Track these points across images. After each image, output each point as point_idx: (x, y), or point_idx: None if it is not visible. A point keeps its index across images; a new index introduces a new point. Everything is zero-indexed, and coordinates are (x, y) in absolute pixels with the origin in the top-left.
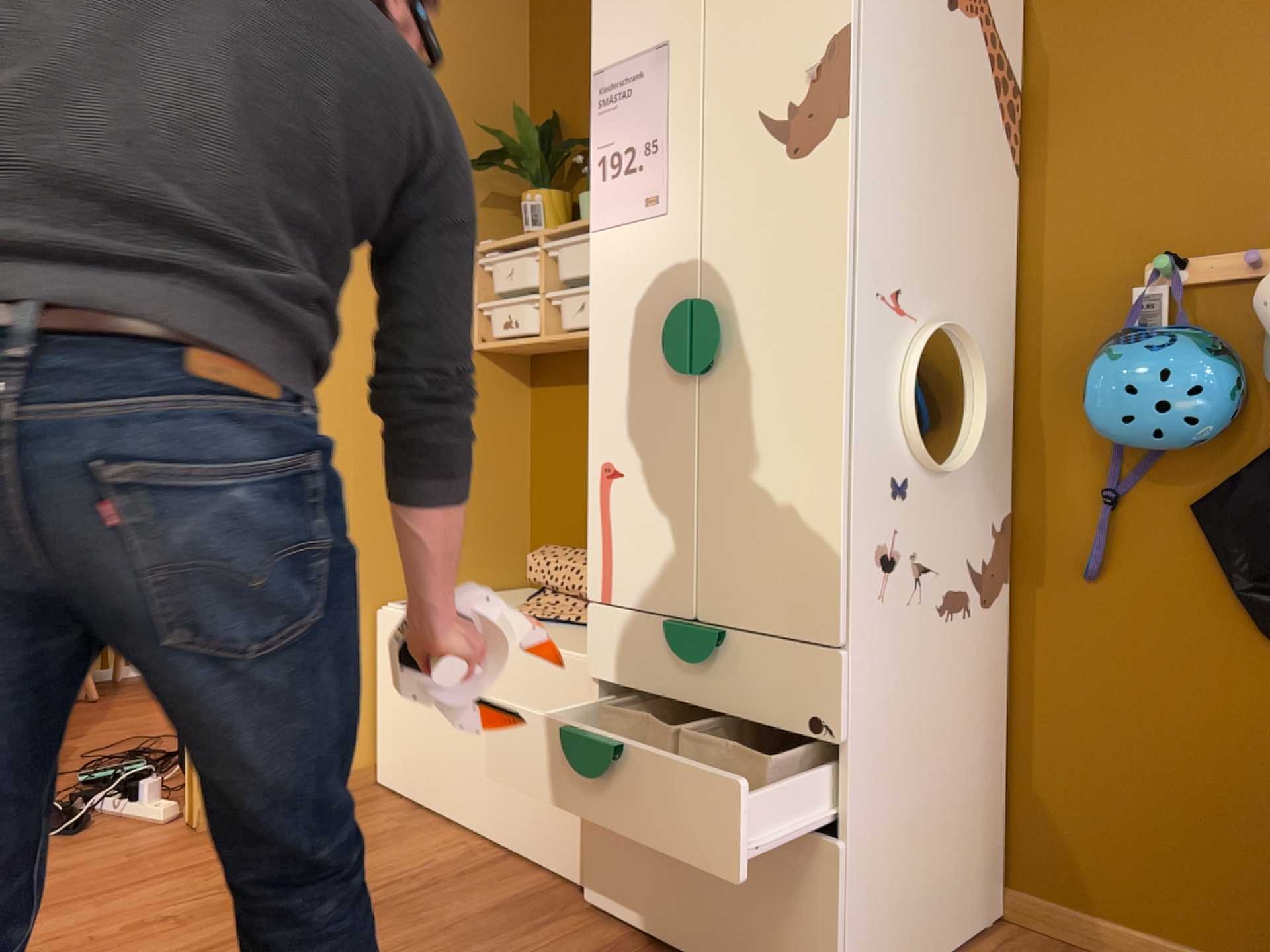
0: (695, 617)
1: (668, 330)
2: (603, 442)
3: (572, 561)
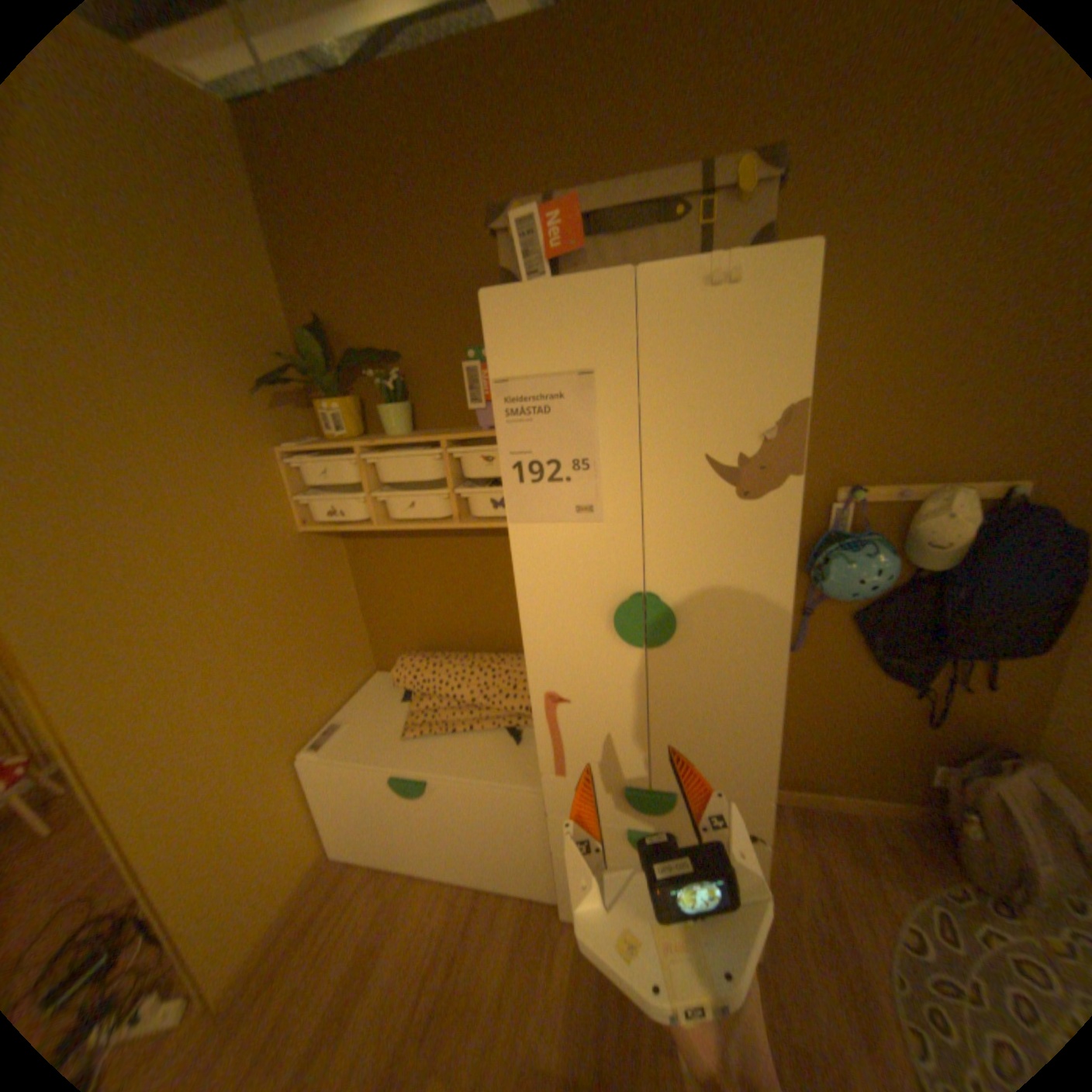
0: (649, 787)
1: (614, 614)
2: (545, 679)
3: (436, 672)
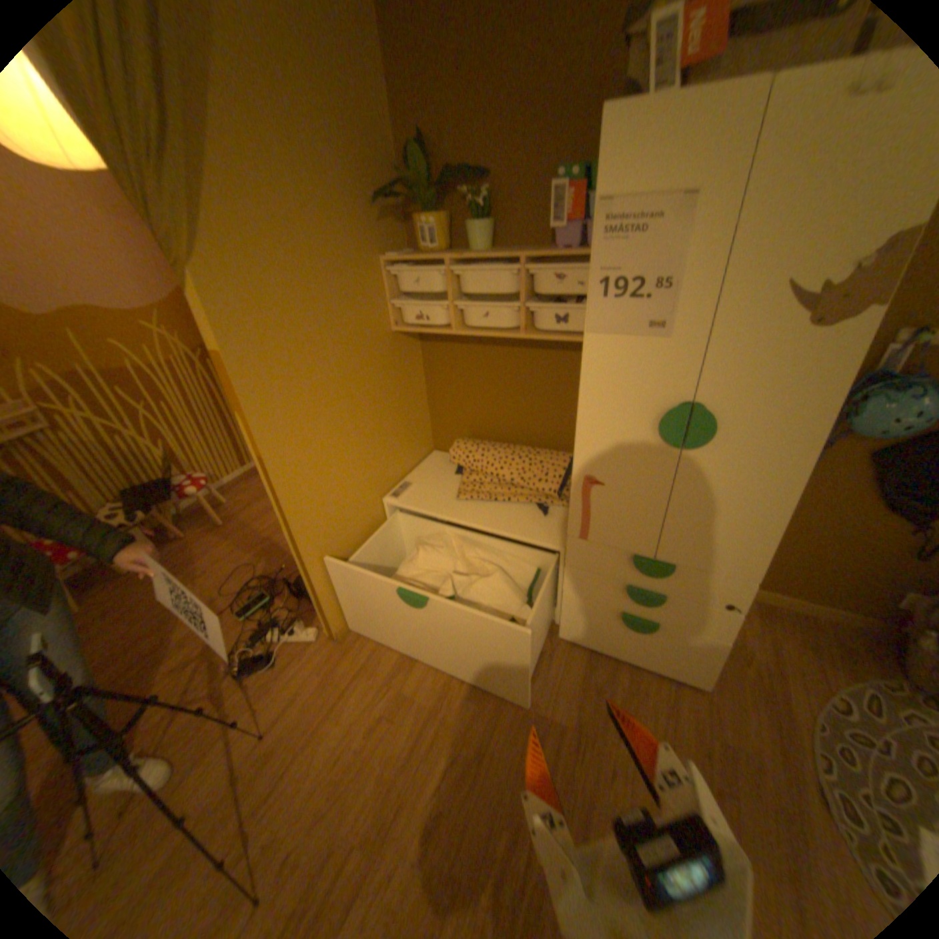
0: (654, 557)
1: (661, 418)
2: (587, 465)
3: (484, 455)
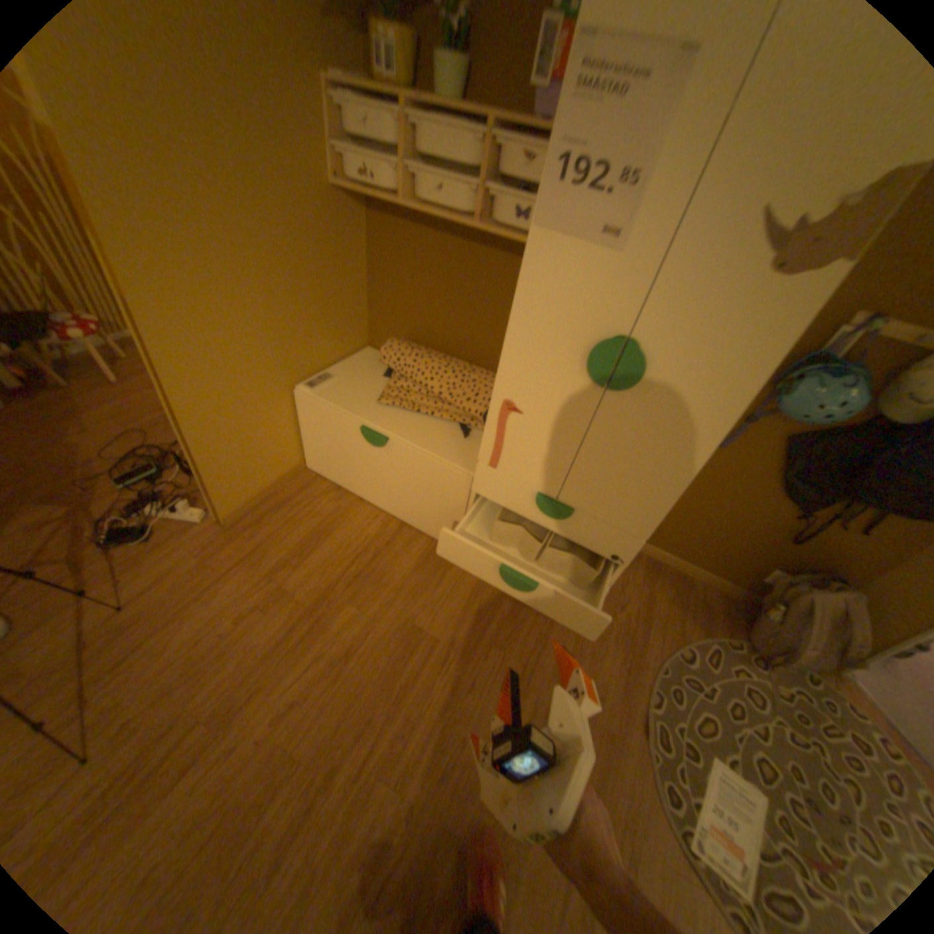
0: (556, 498)
1: (592, 350)
2: (509, 390)
3: (416, 363)
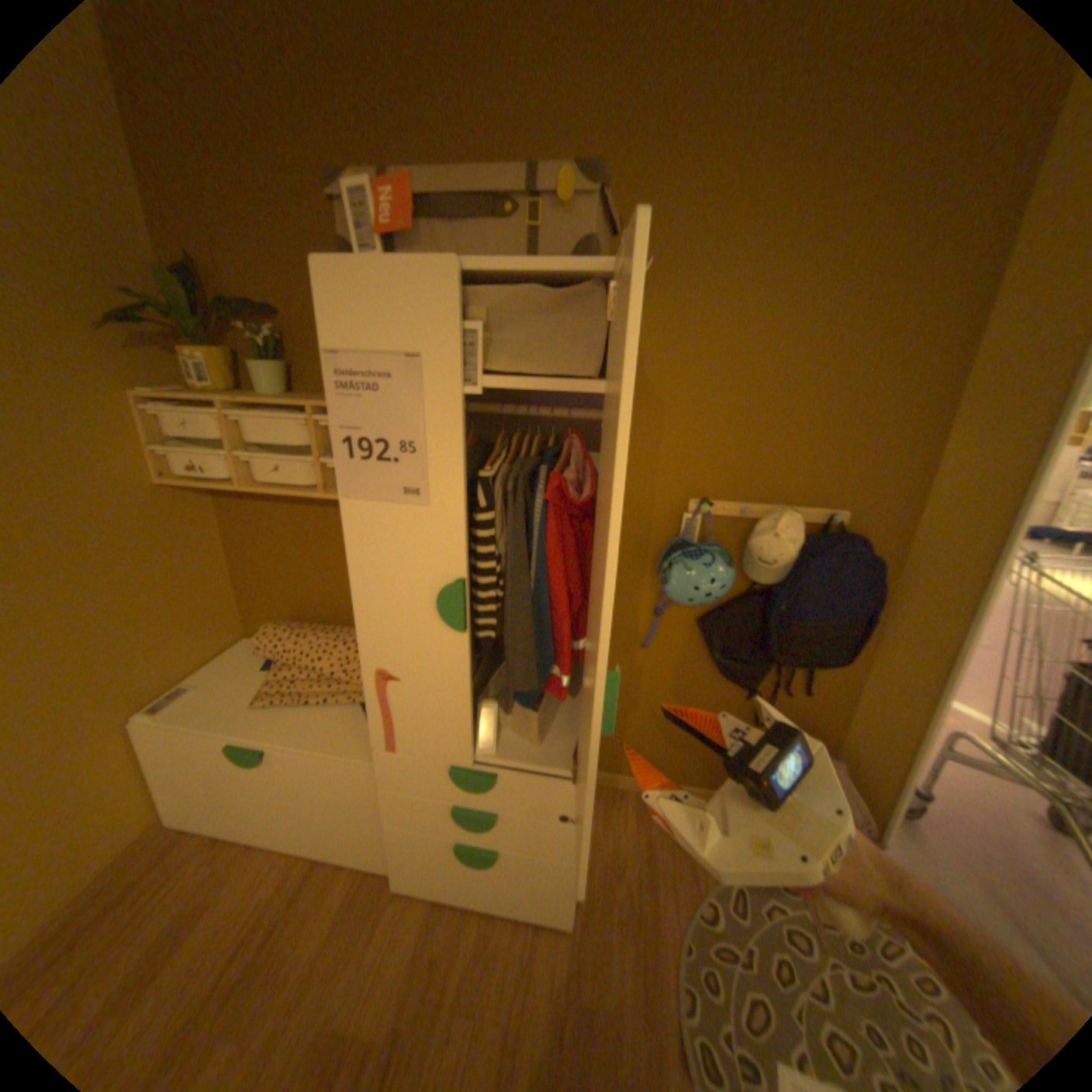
0: (472, 768)
1: (439, 598)
2: (376, 658)
3: (299, 644)
